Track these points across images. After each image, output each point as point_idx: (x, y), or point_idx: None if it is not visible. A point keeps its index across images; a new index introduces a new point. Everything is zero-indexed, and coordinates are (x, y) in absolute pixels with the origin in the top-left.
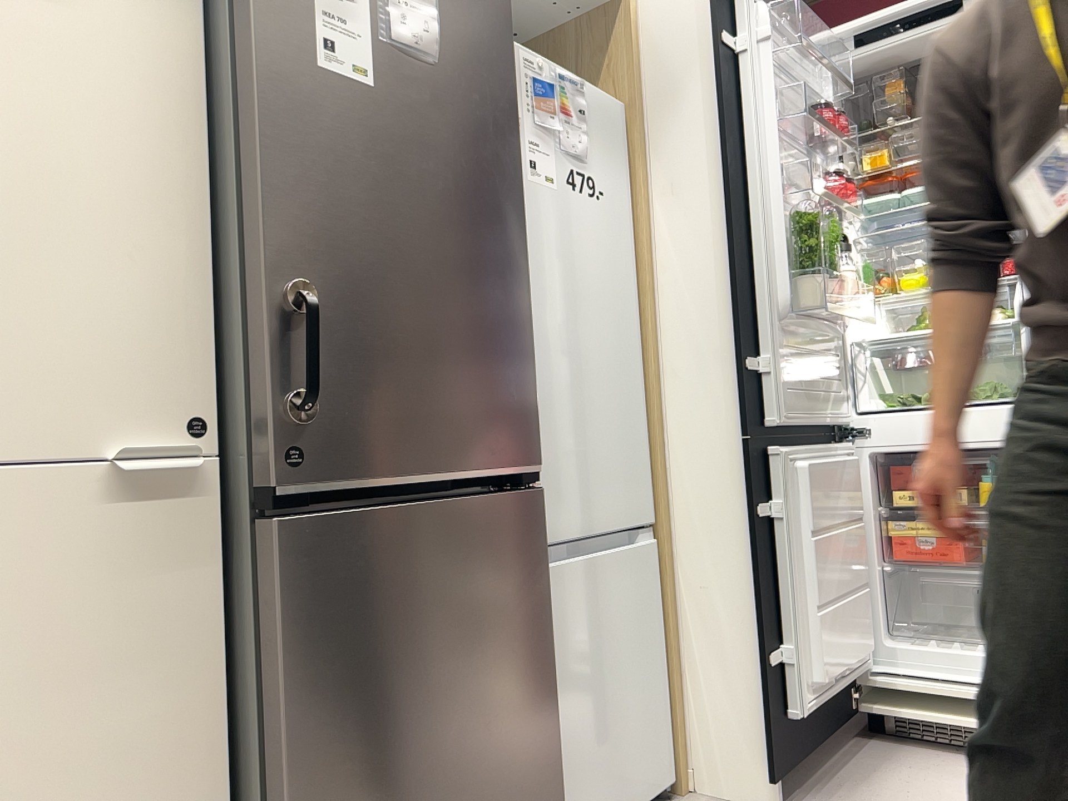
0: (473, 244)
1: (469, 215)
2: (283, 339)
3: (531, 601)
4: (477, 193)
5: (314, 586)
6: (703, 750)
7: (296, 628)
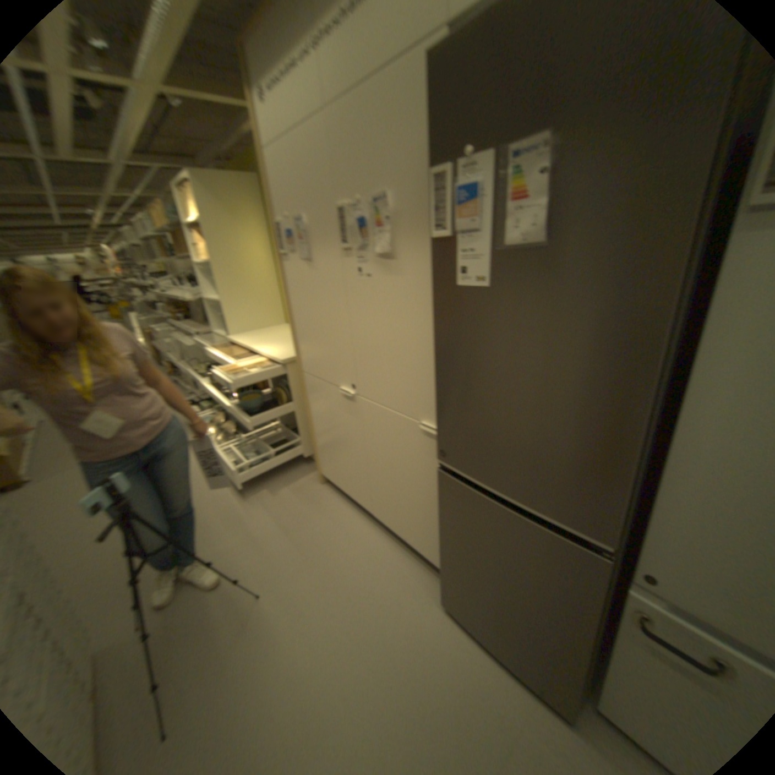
0: (565, 383)
1: (565, 361)
2: (440, 410)
3: (575, 600)
4: (579, 343)
5: (448, 496)
6: None
7: (442, 503)
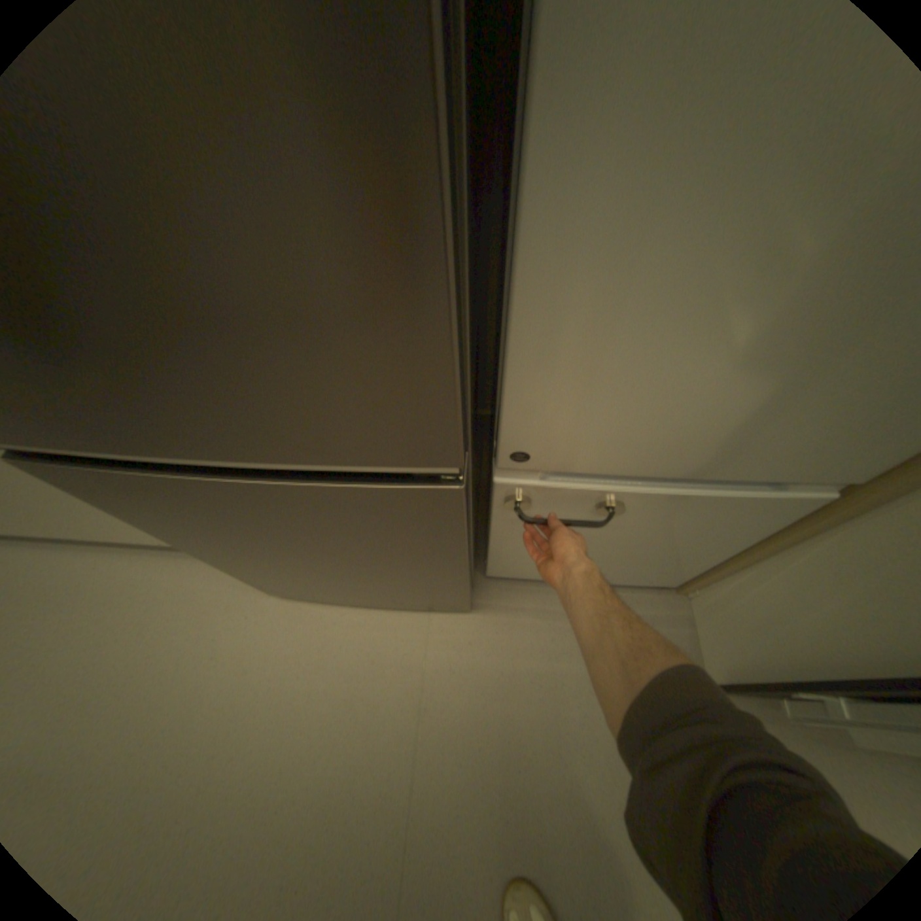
0: None
1: None
2: None
3: (427, 543)
4: None
5: (103, 497)
6: (711, 602)
7: (112, 509)
